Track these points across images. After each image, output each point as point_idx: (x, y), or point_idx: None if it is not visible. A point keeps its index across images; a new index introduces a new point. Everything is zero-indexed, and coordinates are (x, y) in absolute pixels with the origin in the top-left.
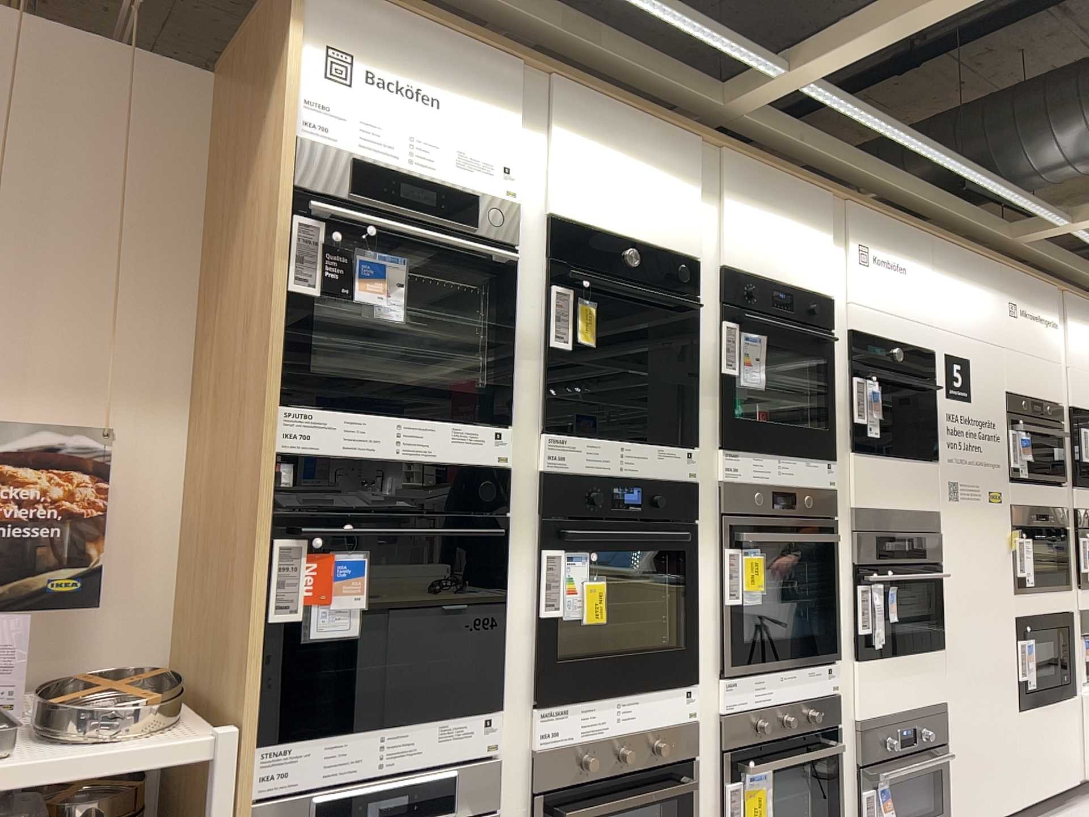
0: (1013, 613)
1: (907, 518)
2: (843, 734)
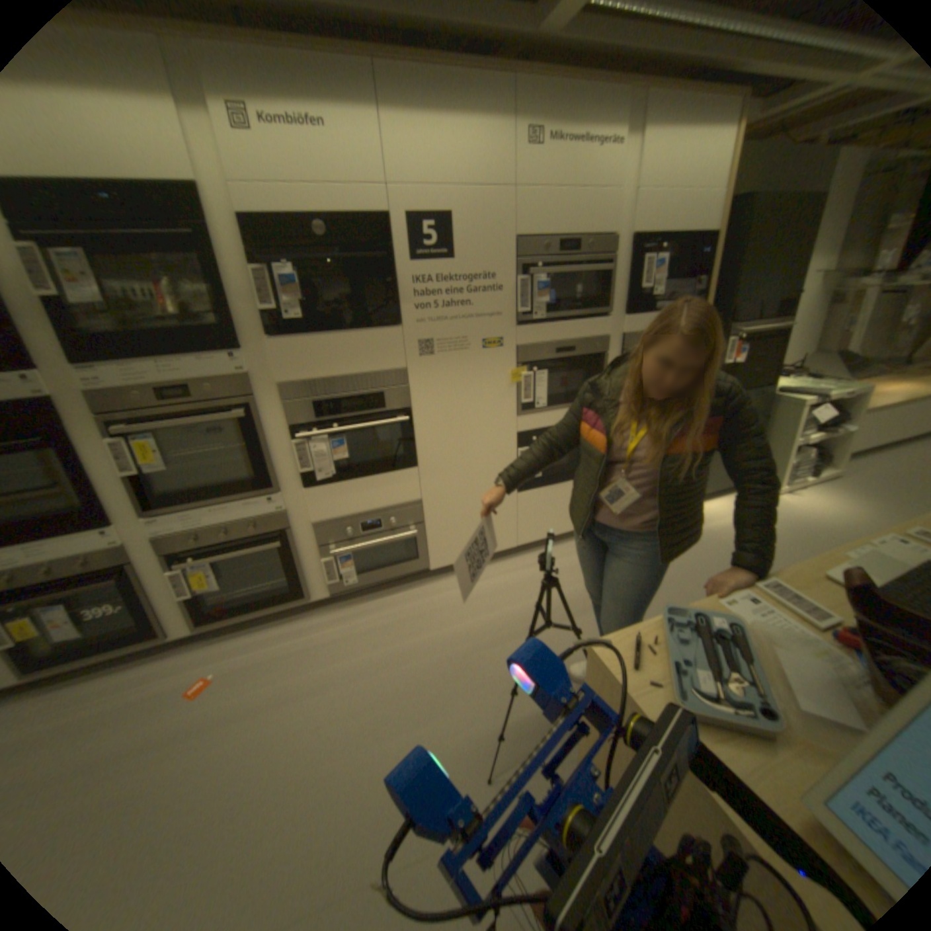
0: (515, 431)
1: (356, 381)
2: (298, 532)
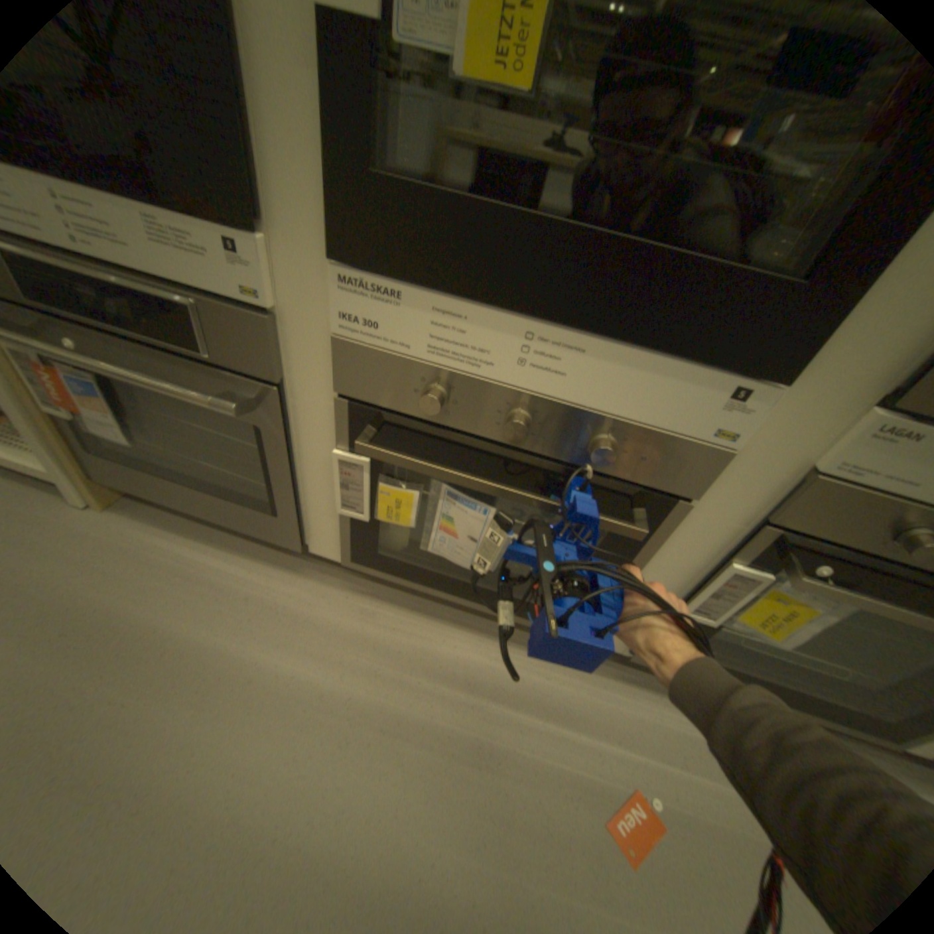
0: None
1: None
2: None
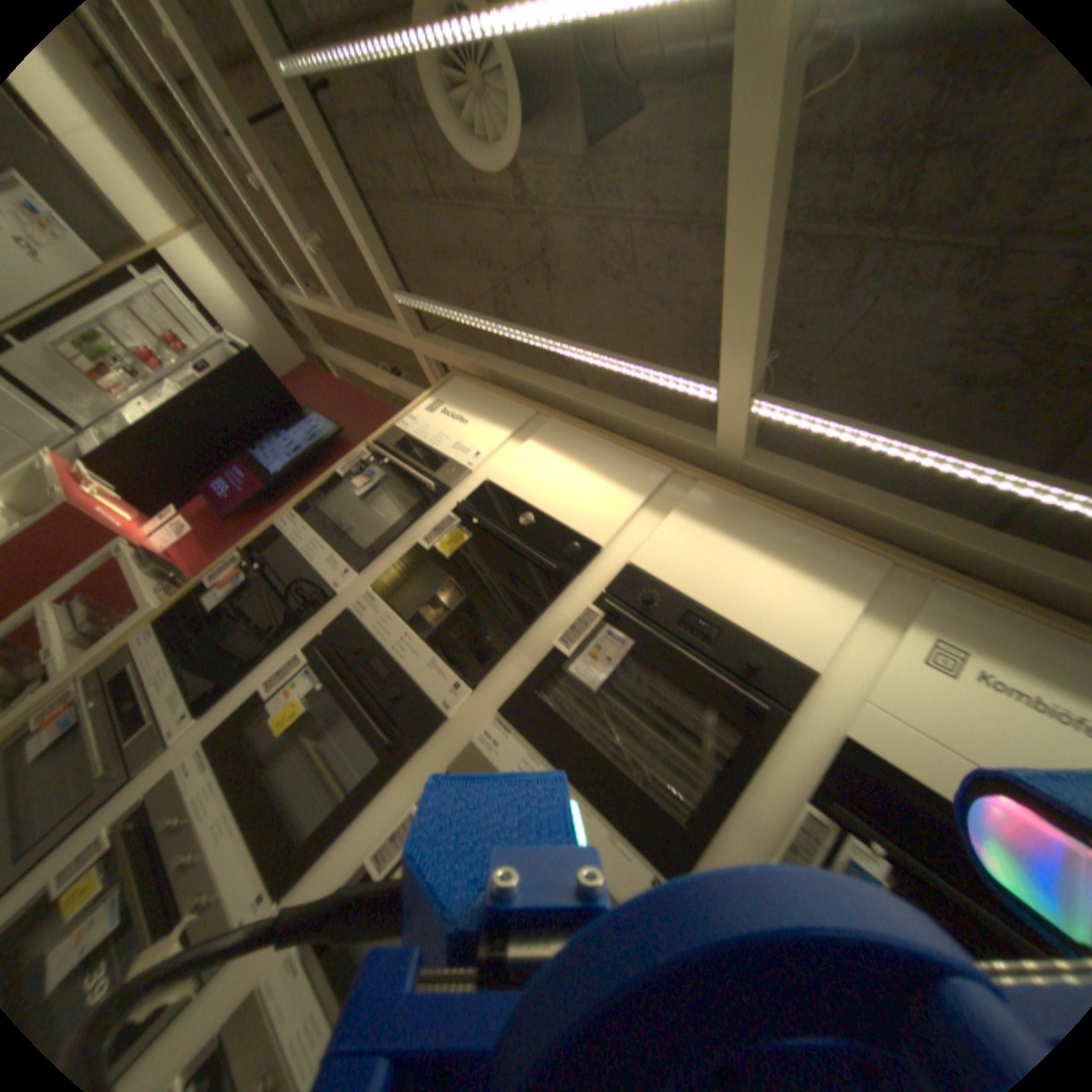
0: None
1: None
2: None
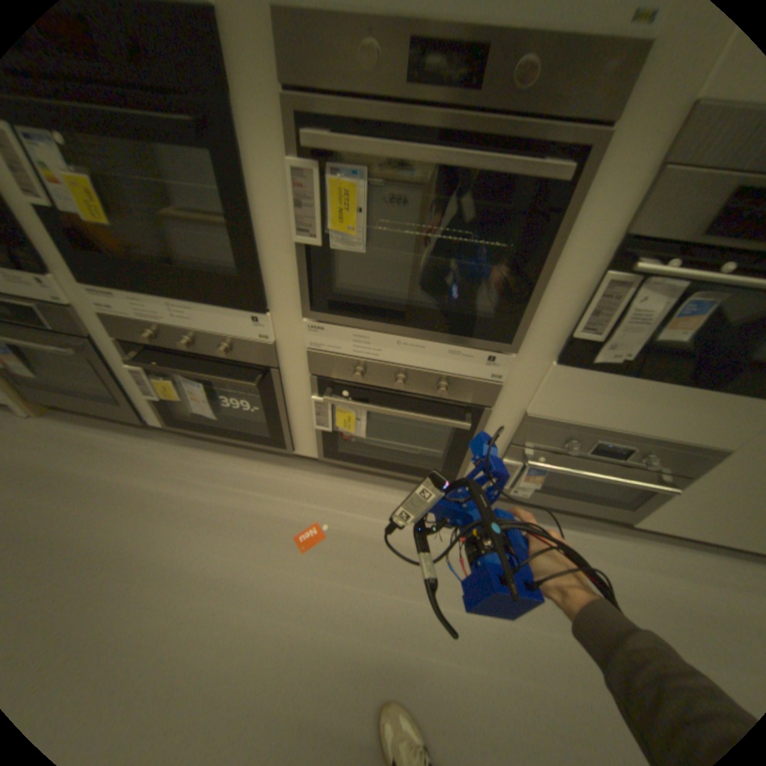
0: None
1: None
2: (501, 415)
